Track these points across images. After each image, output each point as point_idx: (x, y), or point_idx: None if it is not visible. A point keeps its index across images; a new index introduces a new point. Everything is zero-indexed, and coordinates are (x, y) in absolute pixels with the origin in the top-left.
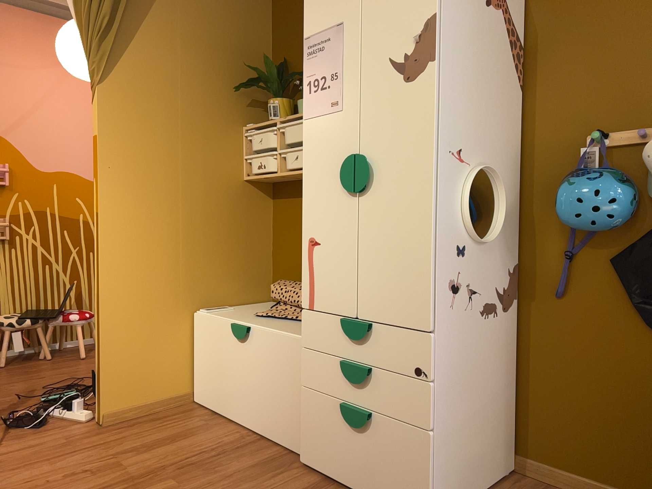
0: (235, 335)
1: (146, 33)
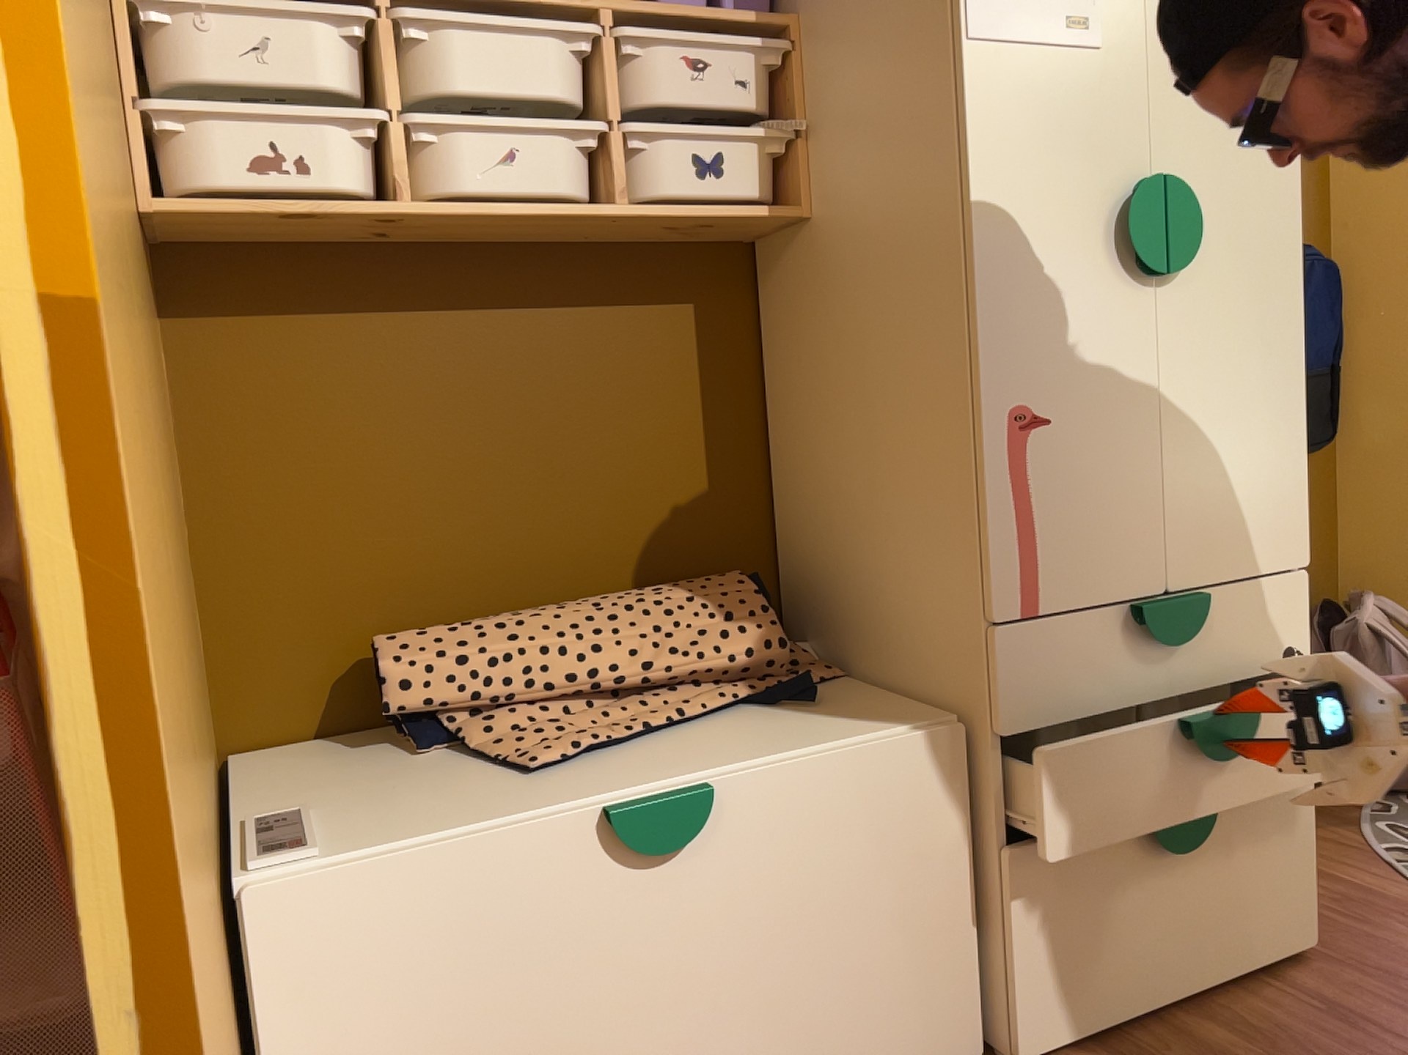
0: (644, 850)
1: None
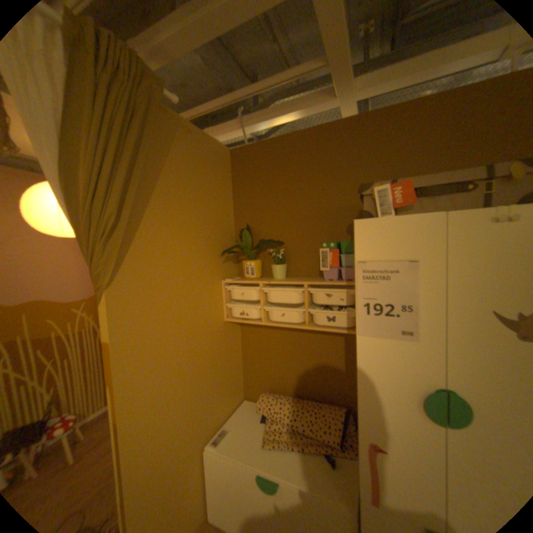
0: (263, 489)
1: (147, 221)
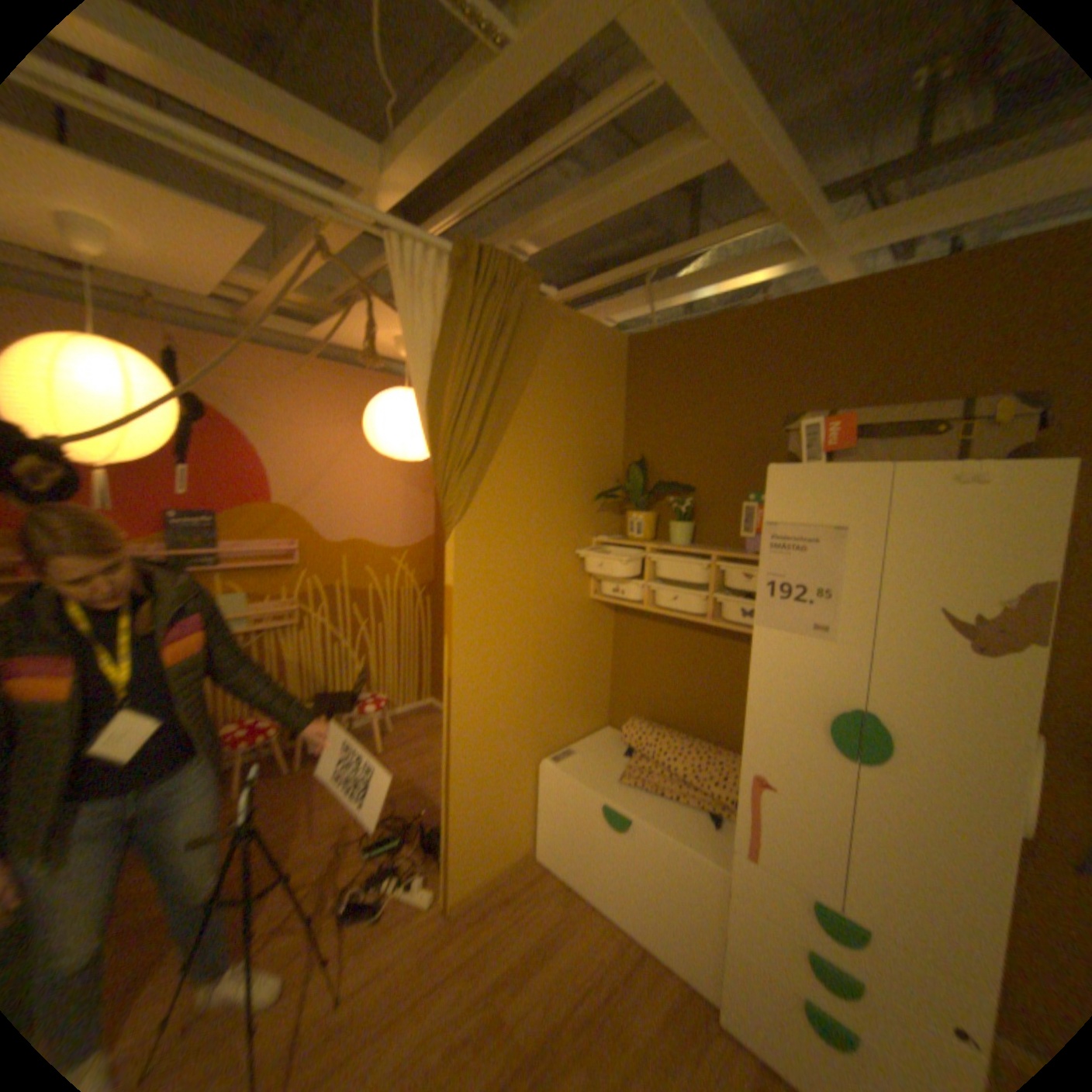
0: (611, 822)
1: (504, 448)
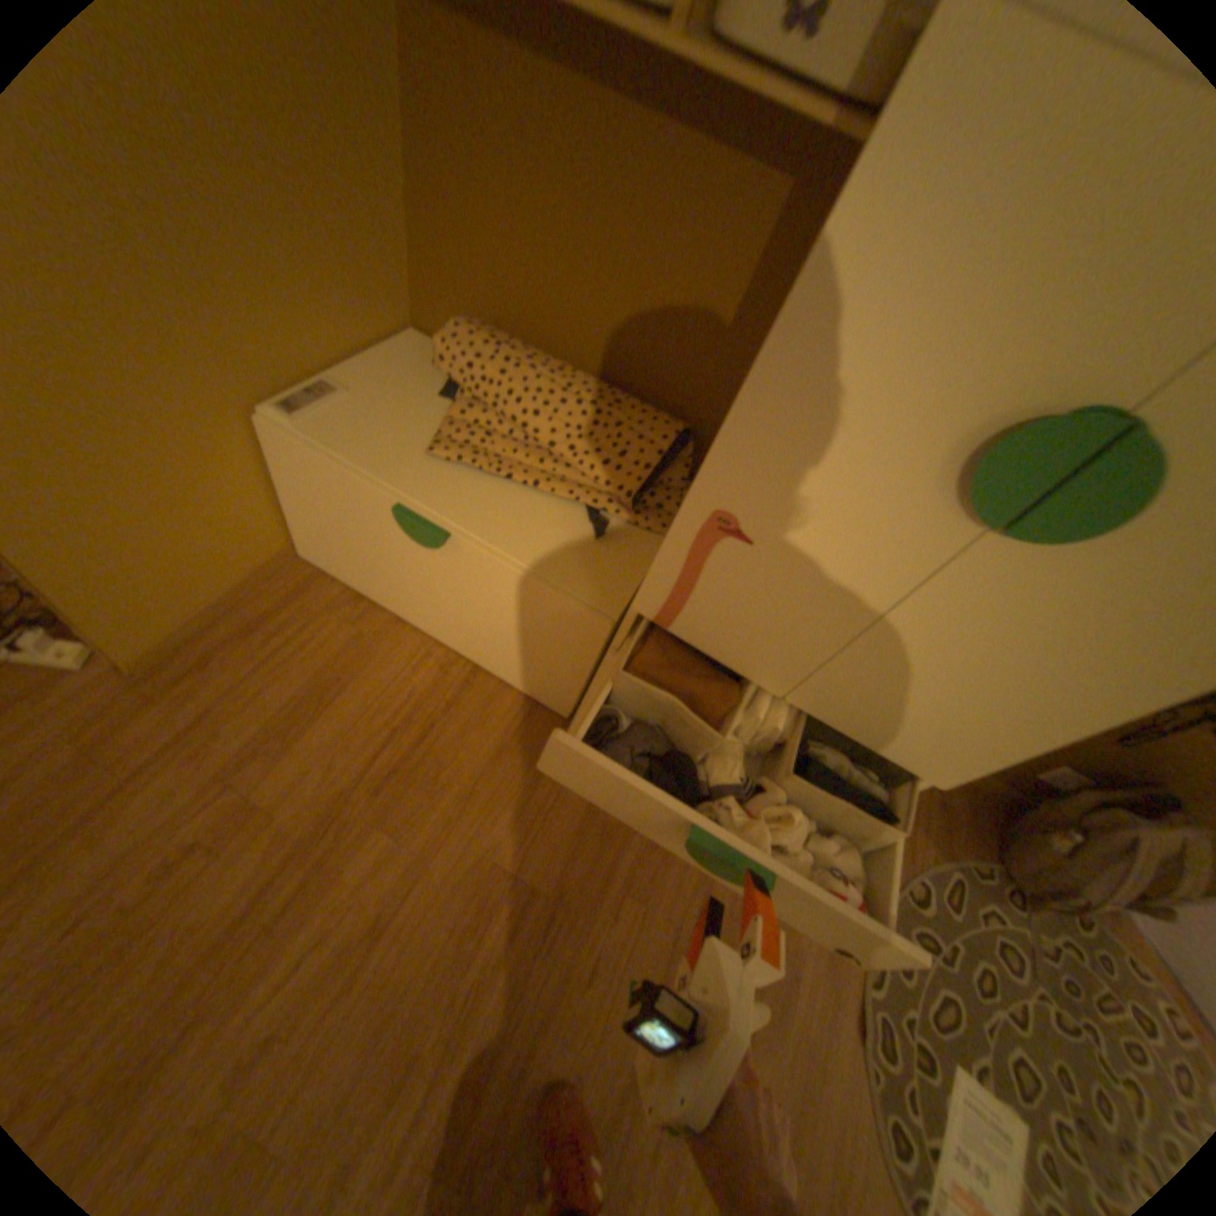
0: (411, 532)
1: None
